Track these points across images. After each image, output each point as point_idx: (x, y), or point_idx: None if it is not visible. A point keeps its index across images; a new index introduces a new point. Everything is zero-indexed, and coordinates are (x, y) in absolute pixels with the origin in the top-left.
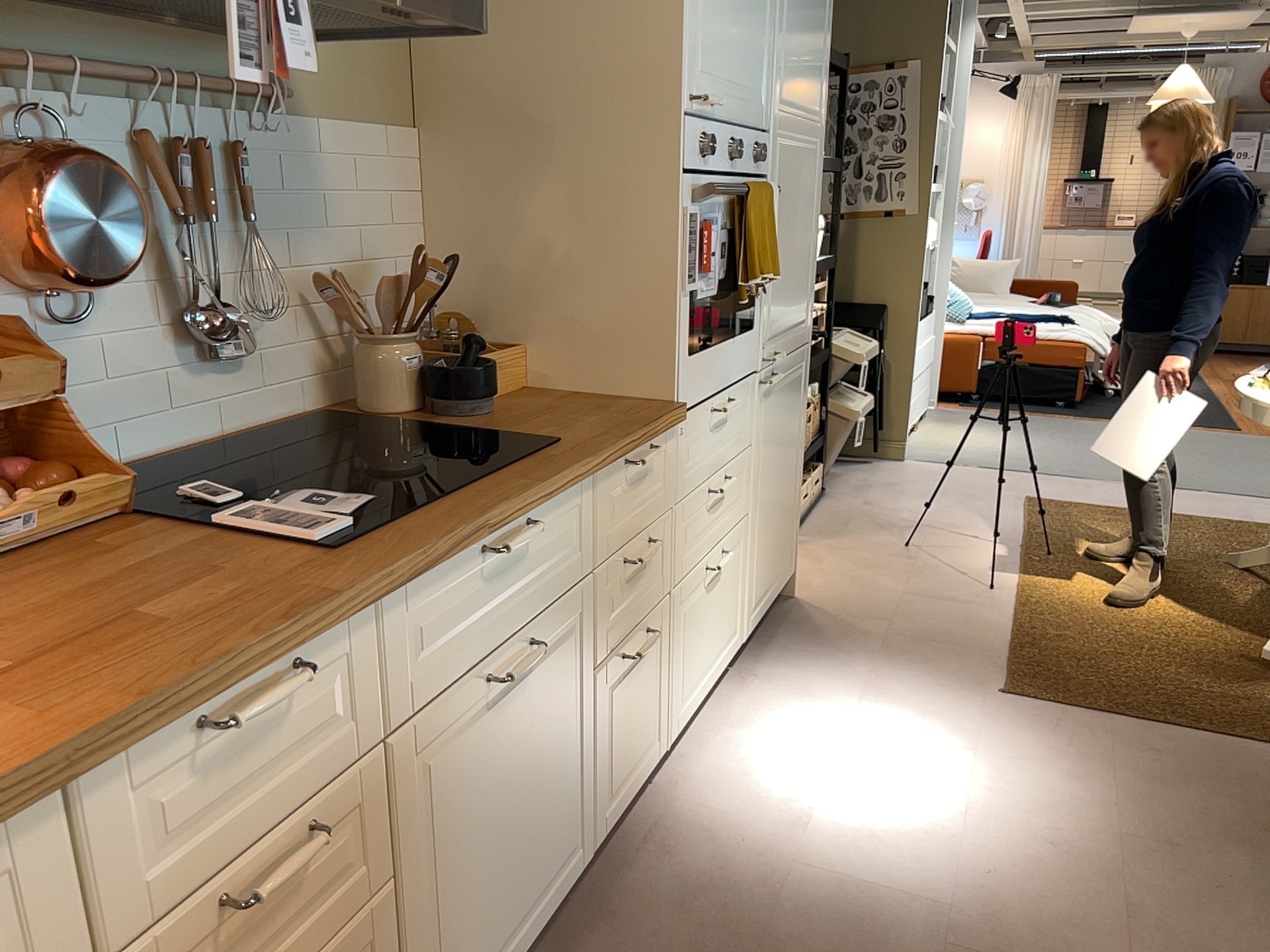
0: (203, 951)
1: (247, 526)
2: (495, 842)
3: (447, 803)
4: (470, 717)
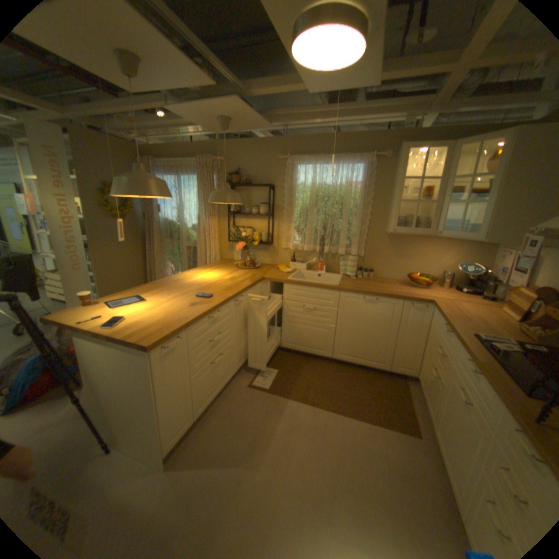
0: (440, 351)
1: (500, 338)
2: (454, 429)
3: (453, 397)
4: (461, 391)
